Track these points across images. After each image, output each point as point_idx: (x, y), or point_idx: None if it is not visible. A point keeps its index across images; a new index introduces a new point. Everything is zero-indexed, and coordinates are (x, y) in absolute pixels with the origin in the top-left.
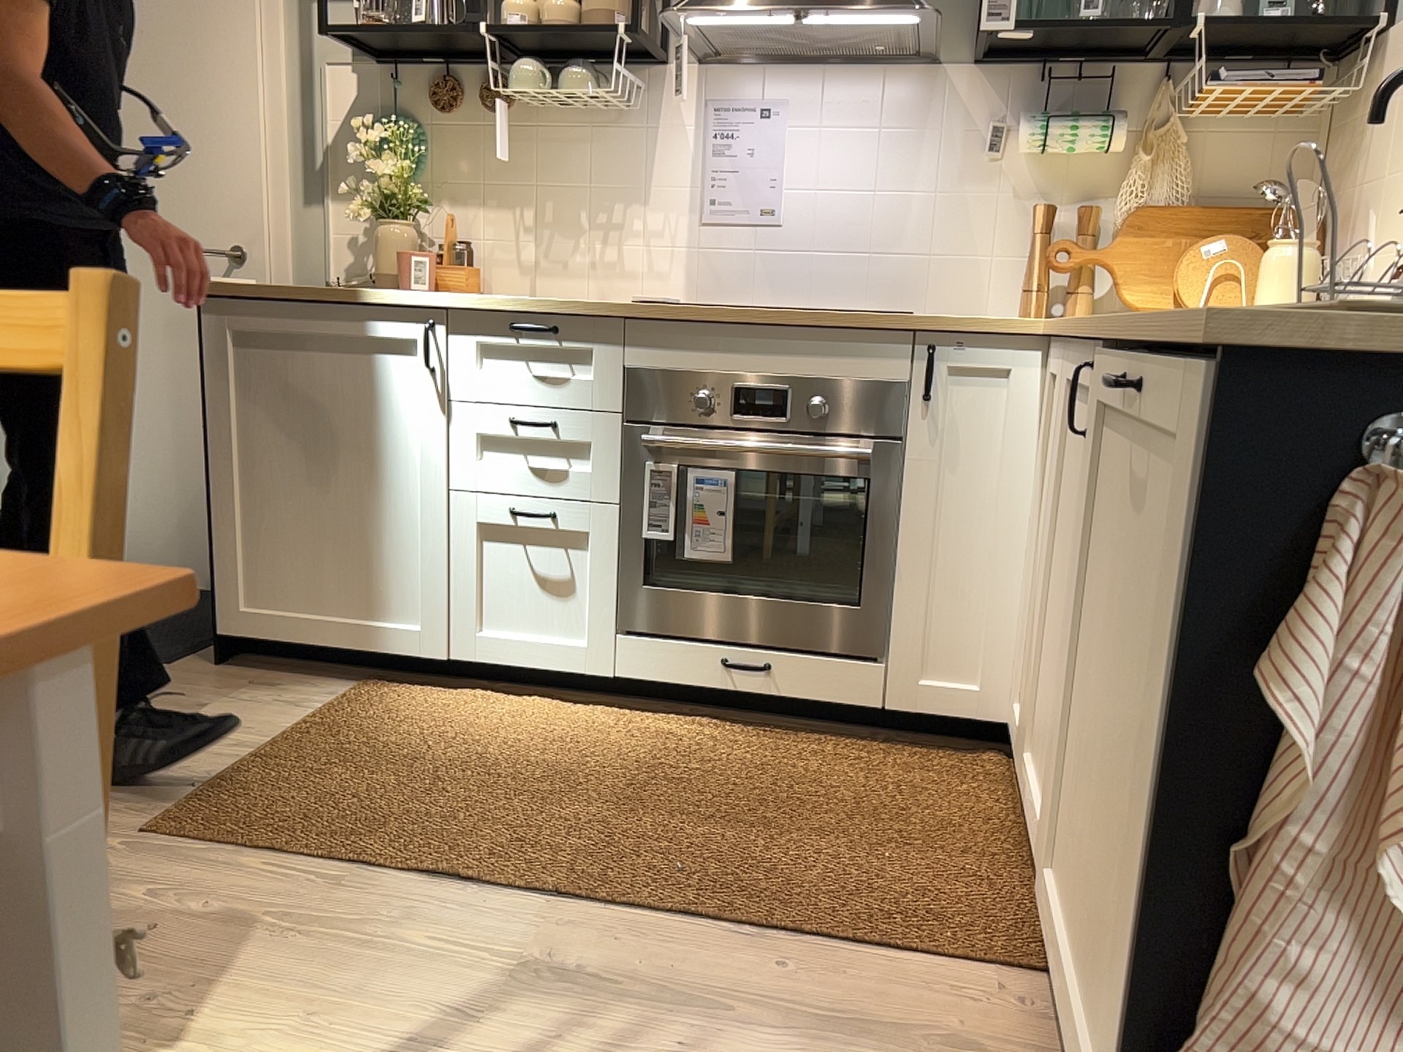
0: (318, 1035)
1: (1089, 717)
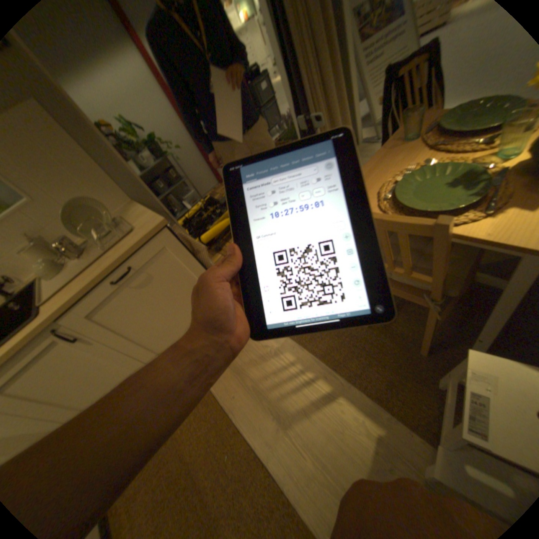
0: (343, 426)
1: (165, 331)
